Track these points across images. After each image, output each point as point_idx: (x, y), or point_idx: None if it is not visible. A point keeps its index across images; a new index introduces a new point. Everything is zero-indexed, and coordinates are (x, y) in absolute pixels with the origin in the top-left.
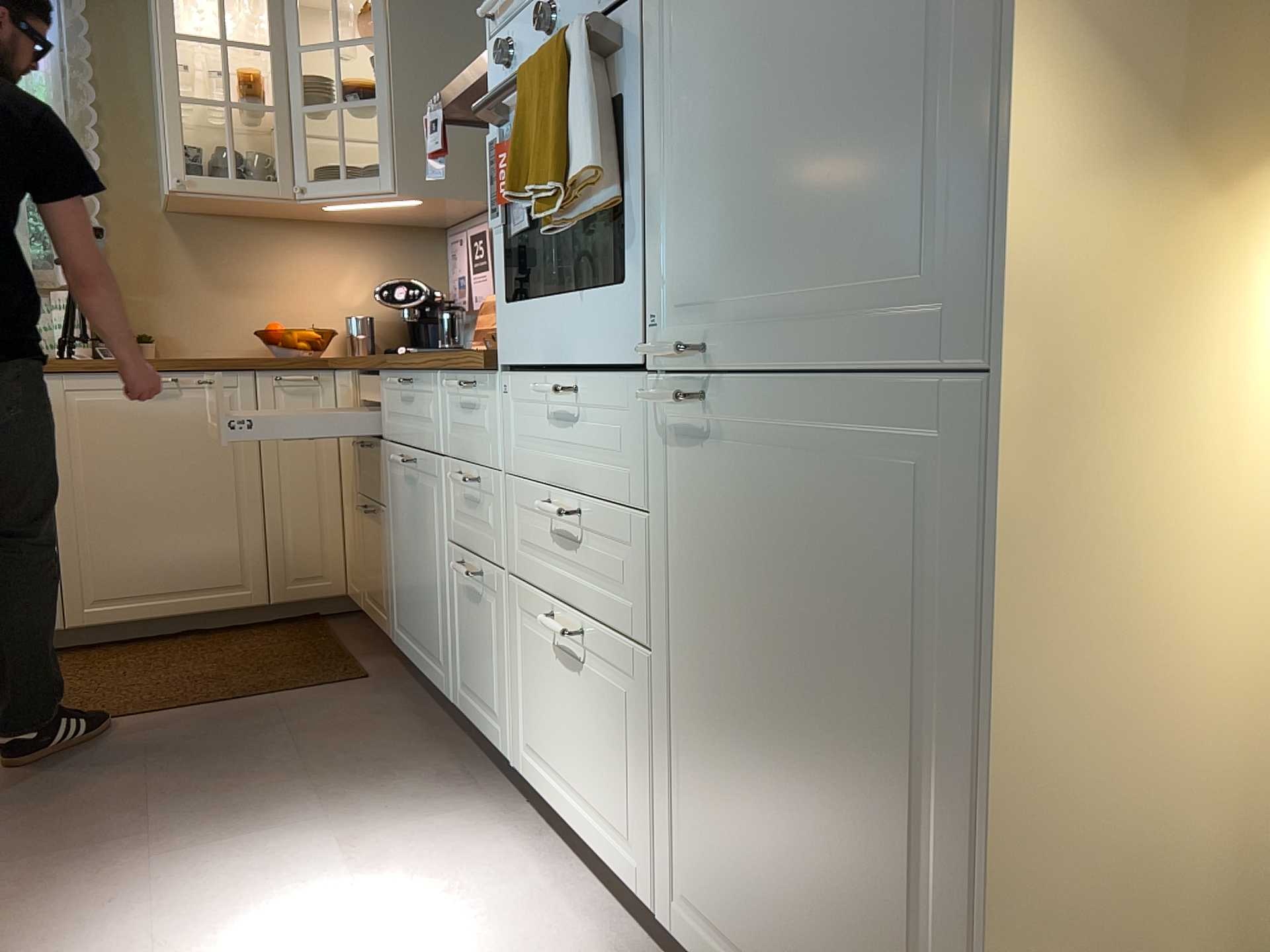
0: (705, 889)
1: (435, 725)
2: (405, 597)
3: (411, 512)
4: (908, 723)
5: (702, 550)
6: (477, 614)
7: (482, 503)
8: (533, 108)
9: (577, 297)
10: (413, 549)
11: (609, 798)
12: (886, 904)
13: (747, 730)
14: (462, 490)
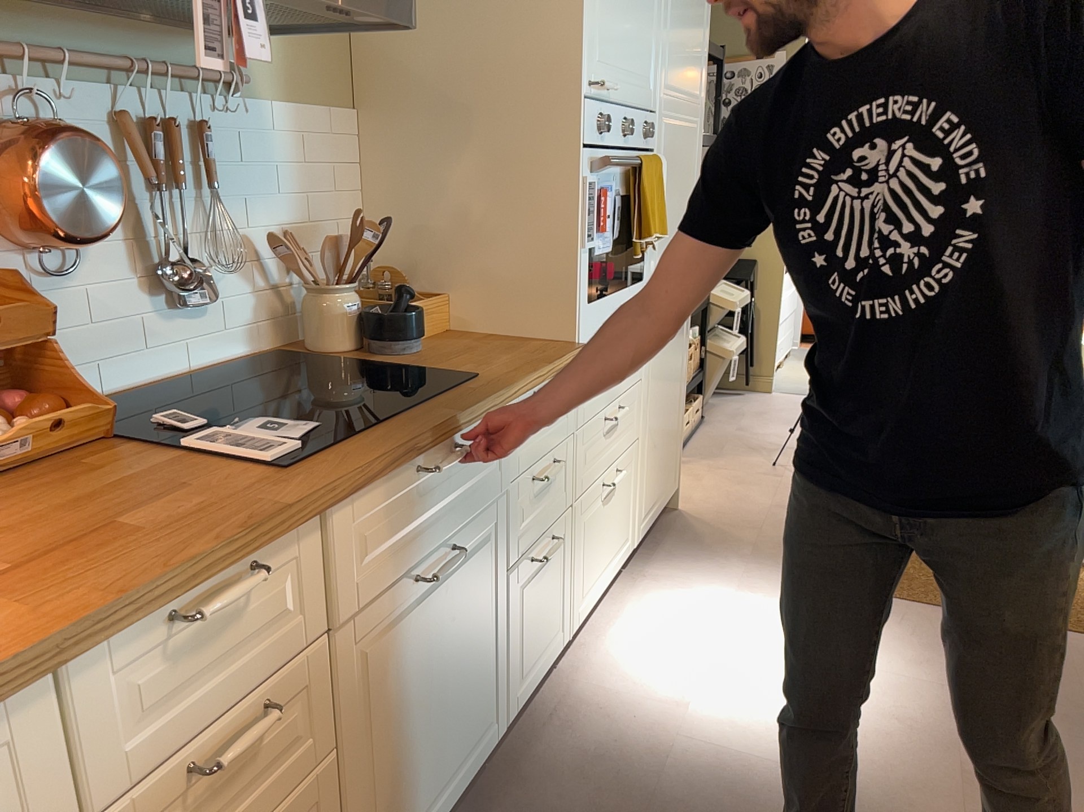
0: (647, 500)
1: (476, 810)
2: (407, 786)
3: (432, 635)
4: (679, 380)
5: (654, 376)
6: (542, 581)
7: (552, 480)
8: (651, 190)
9: (625, 290)
10: (434, 682)
11: (621, 534)
12: (674, 431)
13: (659, 425)
14: (540, 487)
